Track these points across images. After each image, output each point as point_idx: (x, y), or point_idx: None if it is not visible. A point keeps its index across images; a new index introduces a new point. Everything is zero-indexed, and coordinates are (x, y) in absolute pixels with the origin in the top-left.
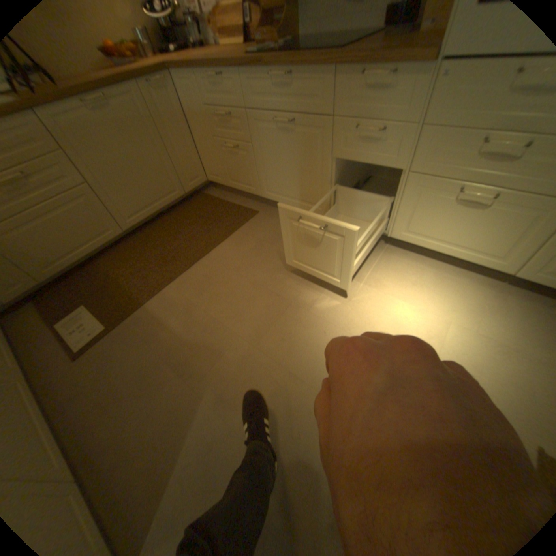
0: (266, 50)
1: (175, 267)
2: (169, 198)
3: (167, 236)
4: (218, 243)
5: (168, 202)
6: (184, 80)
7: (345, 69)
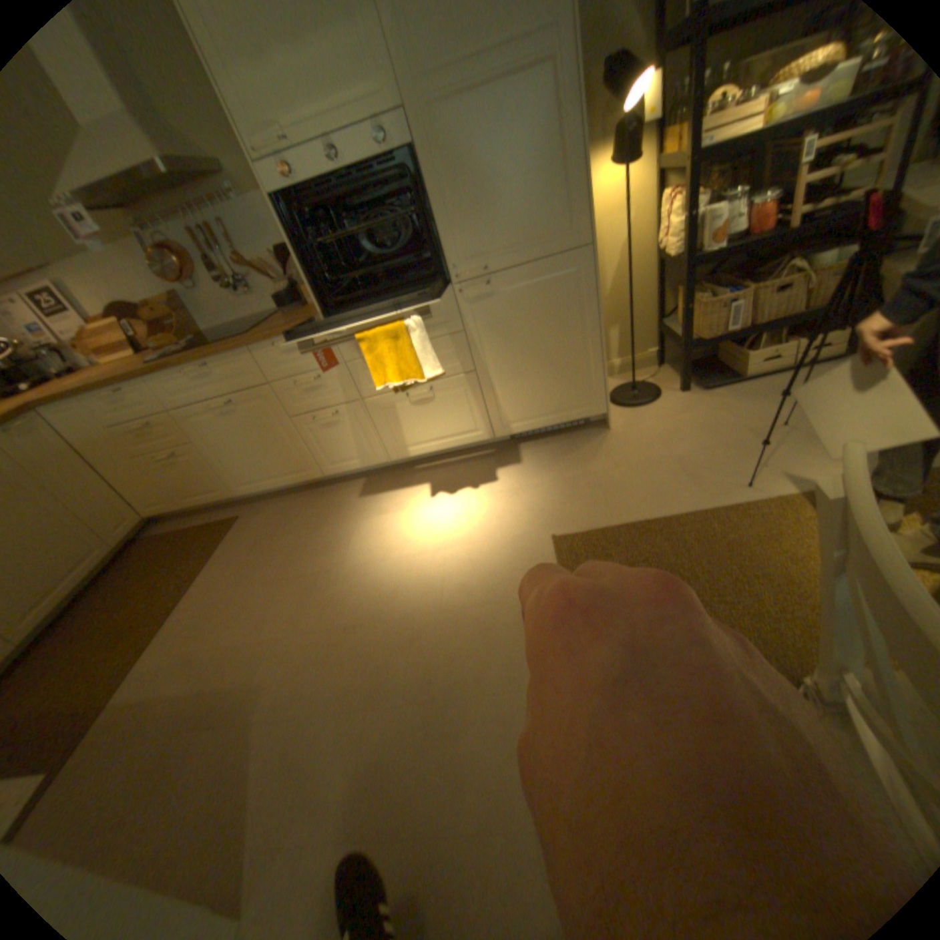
0: (170, 355)
1: (141, 635)
2: (89, 566)
3: (106, 613)
4: (197, 575)
5: (89, 572)
6: (67, 413)
7: (258, 347)
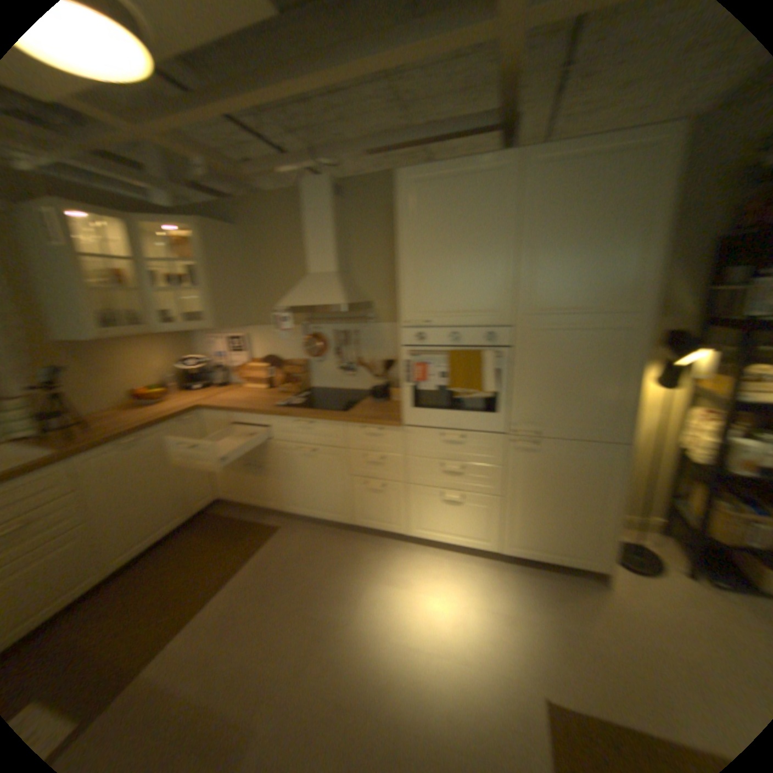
0: (289, 408)
1: (177, 616)
2: (166, 529)
3: (160, 578)
4: (232, 574)
5: (164, 534)
6: (210, 420)
7: (348, 426)
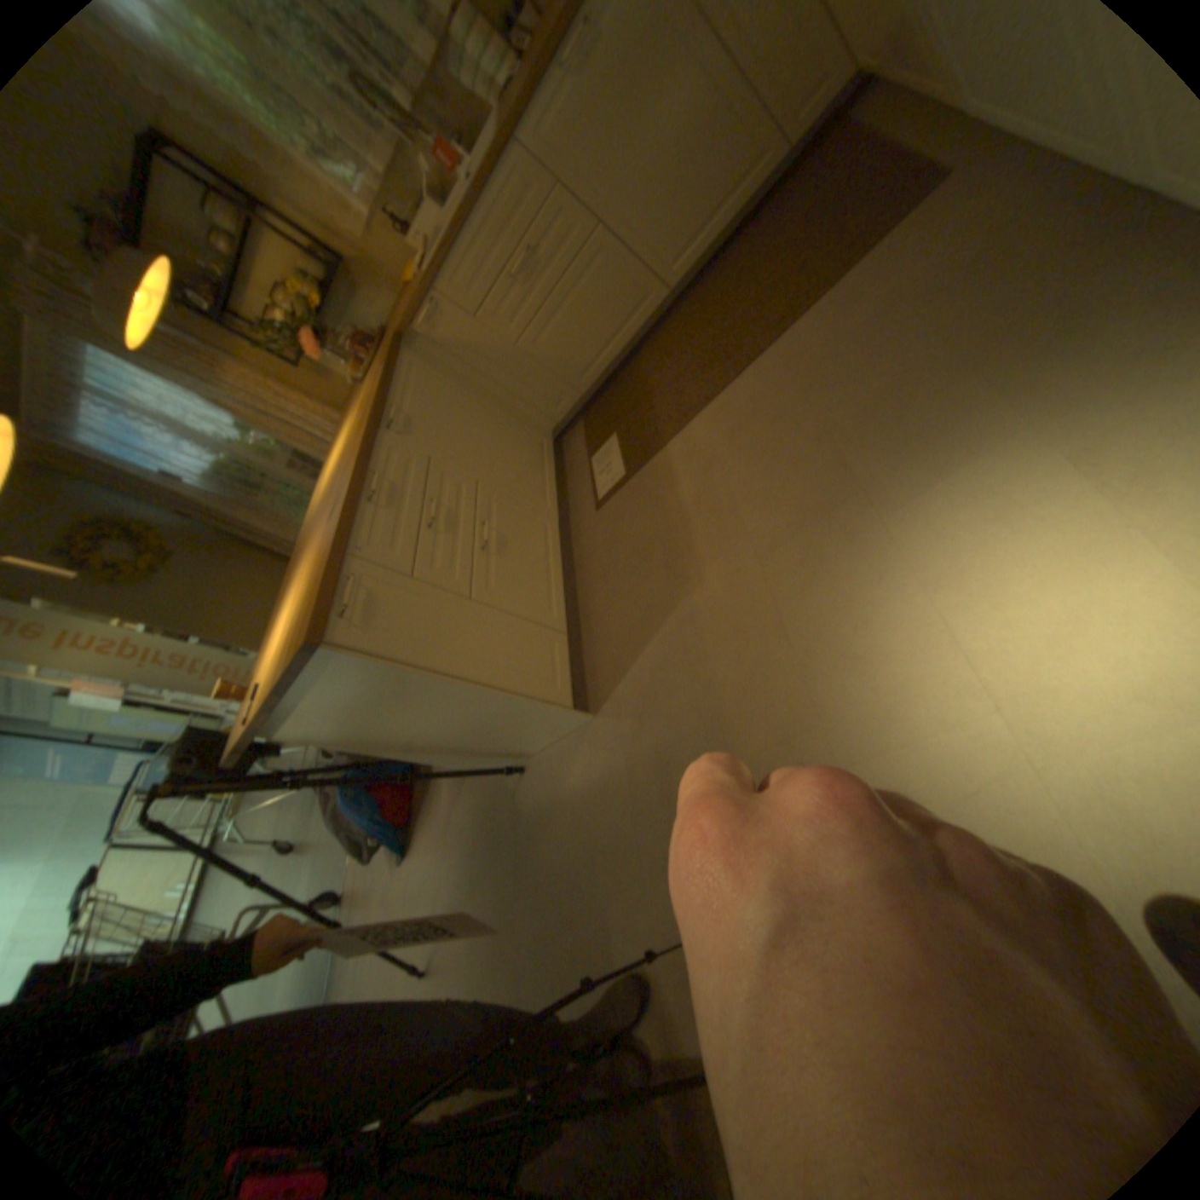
0: None
1: (724, 371)
2: (756, 181)
3: (737, 289)
4: (810, 306)
5: (755, 191)
6: None
7: None
